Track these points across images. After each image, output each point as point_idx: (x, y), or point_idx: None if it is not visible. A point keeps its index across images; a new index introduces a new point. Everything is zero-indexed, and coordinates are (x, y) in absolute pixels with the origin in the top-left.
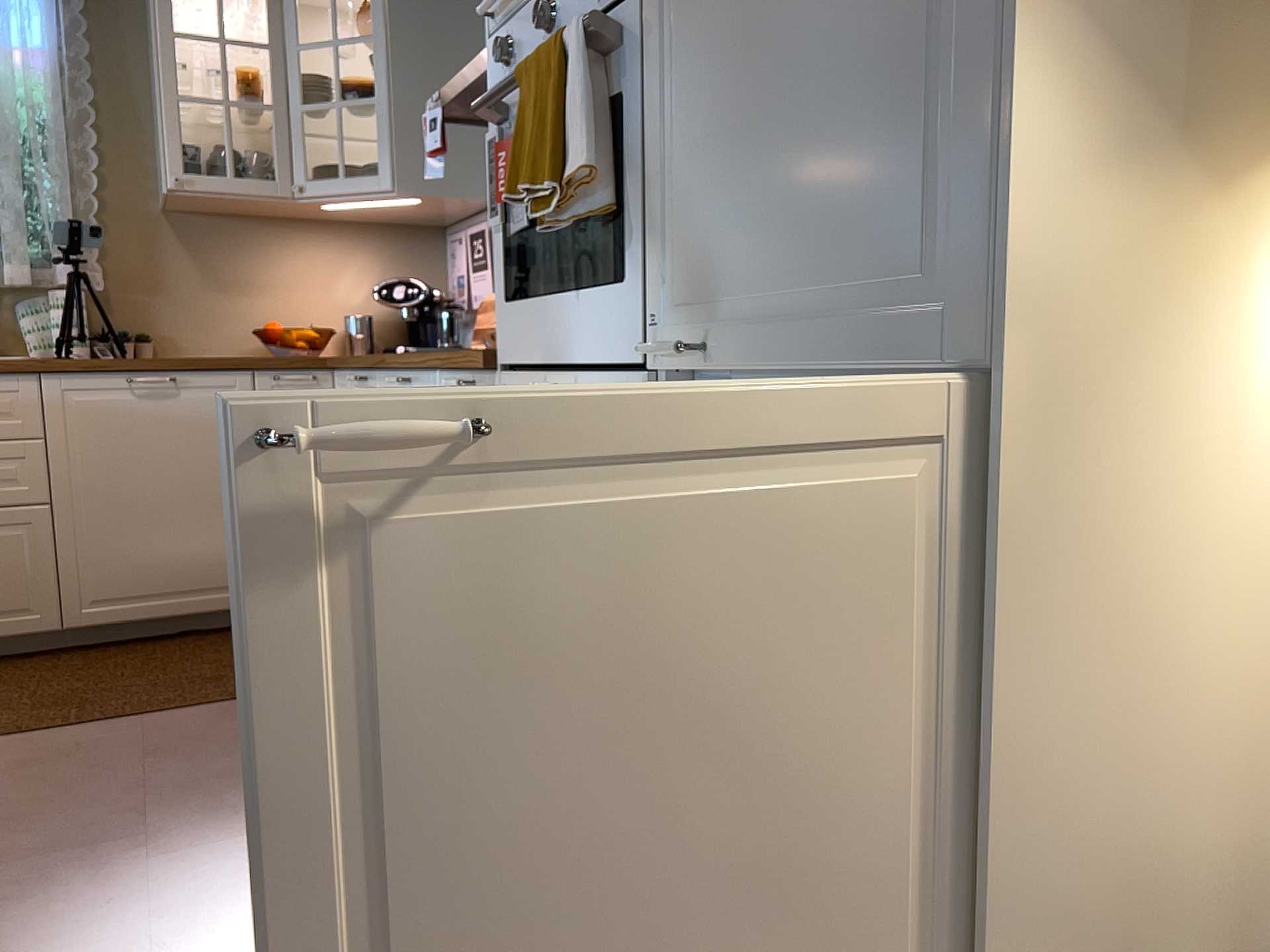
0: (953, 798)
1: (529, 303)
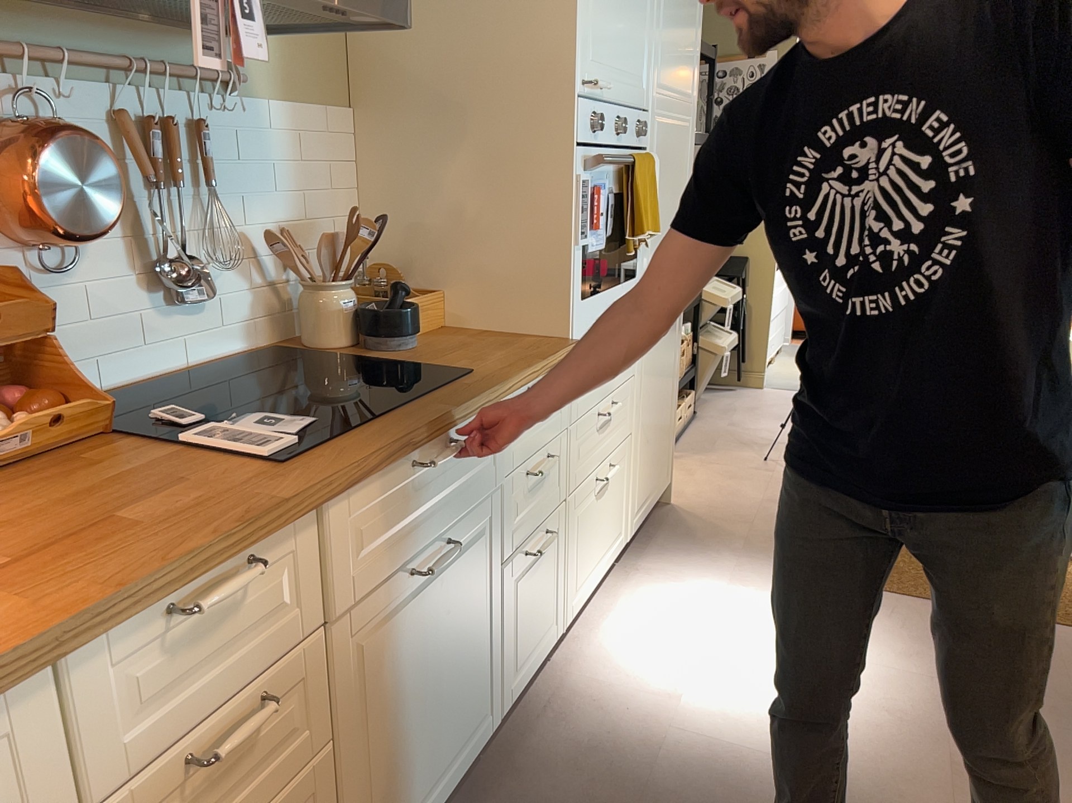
0: (674, 385)
1: (594, 297)
